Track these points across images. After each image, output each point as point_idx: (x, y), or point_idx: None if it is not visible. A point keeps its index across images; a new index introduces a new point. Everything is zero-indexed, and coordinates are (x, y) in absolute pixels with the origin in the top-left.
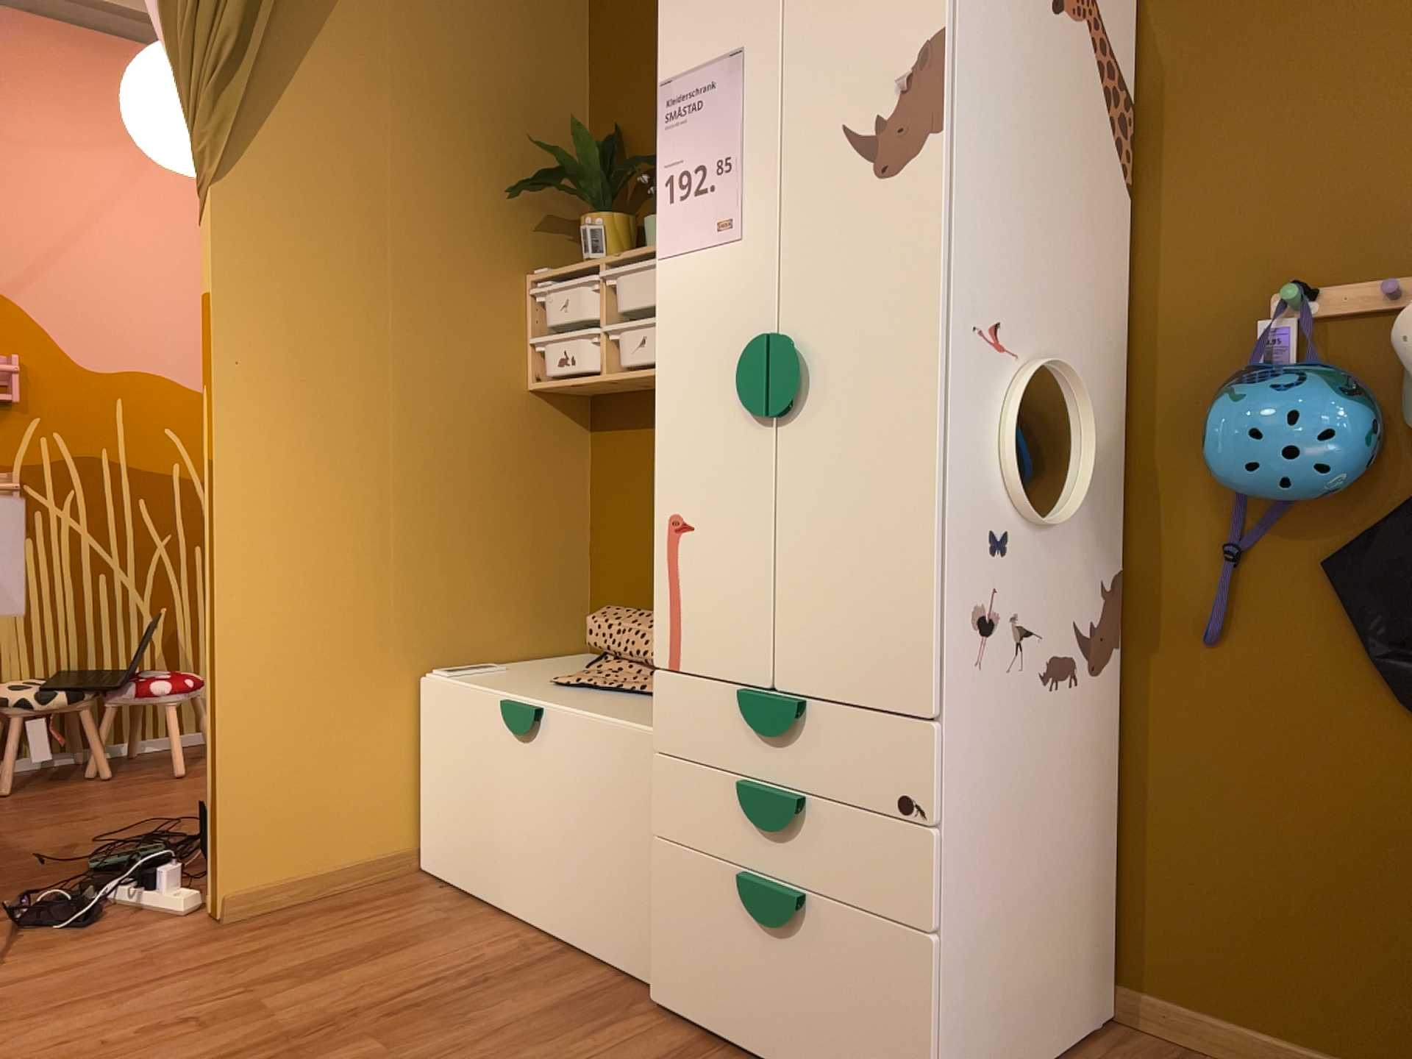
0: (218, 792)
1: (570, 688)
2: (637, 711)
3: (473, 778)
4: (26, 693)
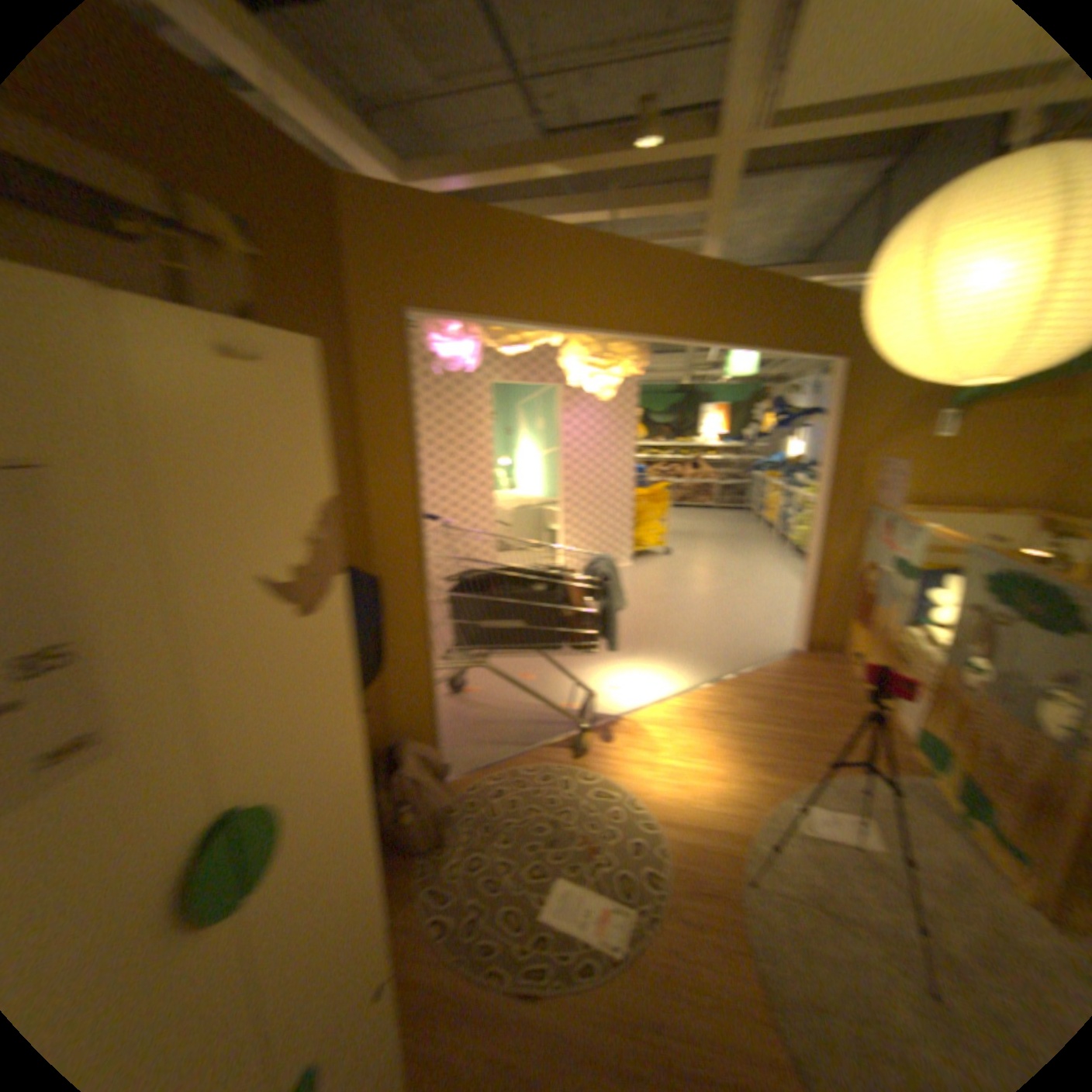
0: None
1: None
2: None
3: None
4: None
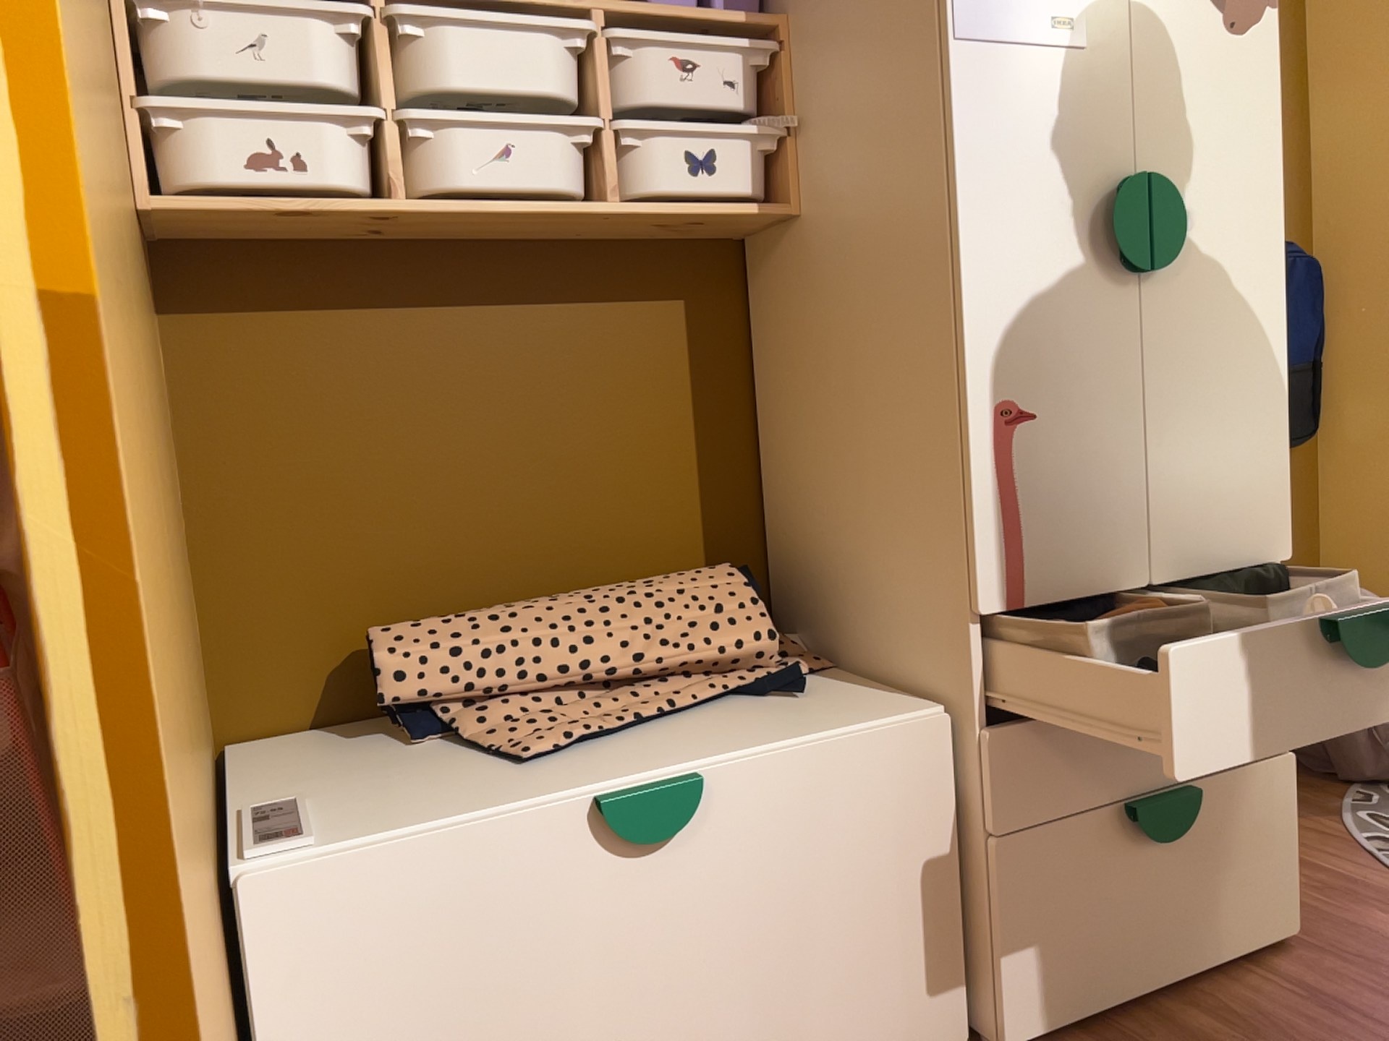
0: None
1: (574, 751)
2: (788, 719)
3: (495, 999)
4: None
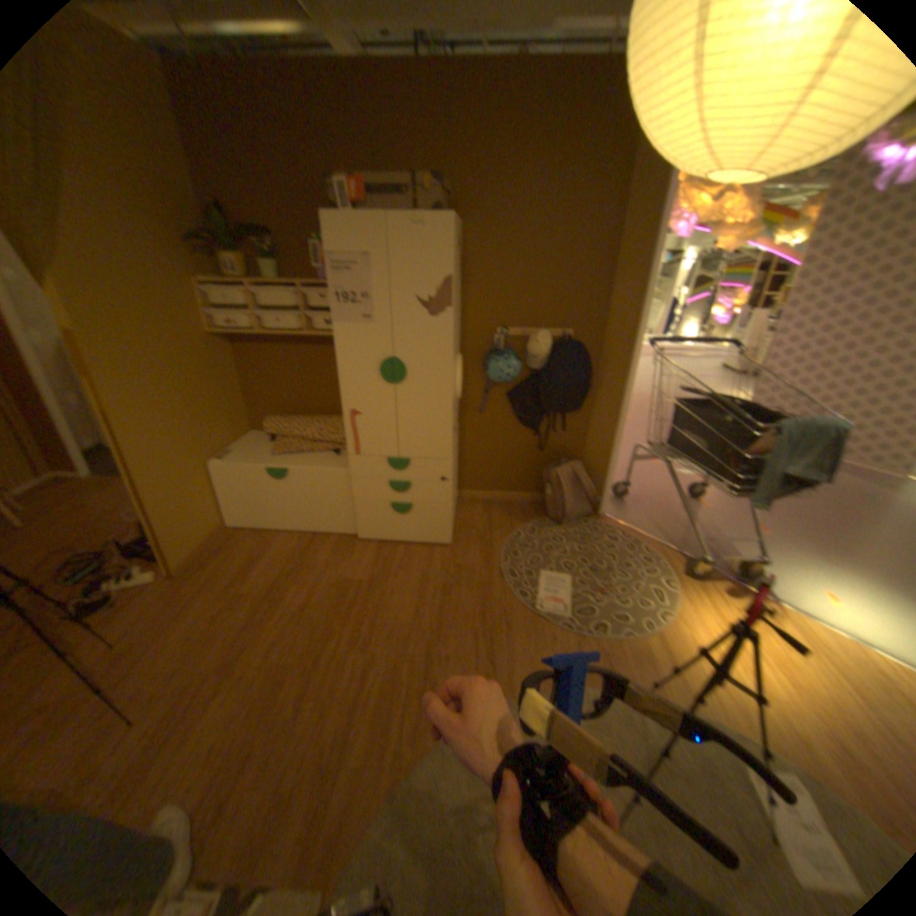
0: (155, 537)
1: (281, 454)
2: (322, 460)
3: (250, 493)
4: None
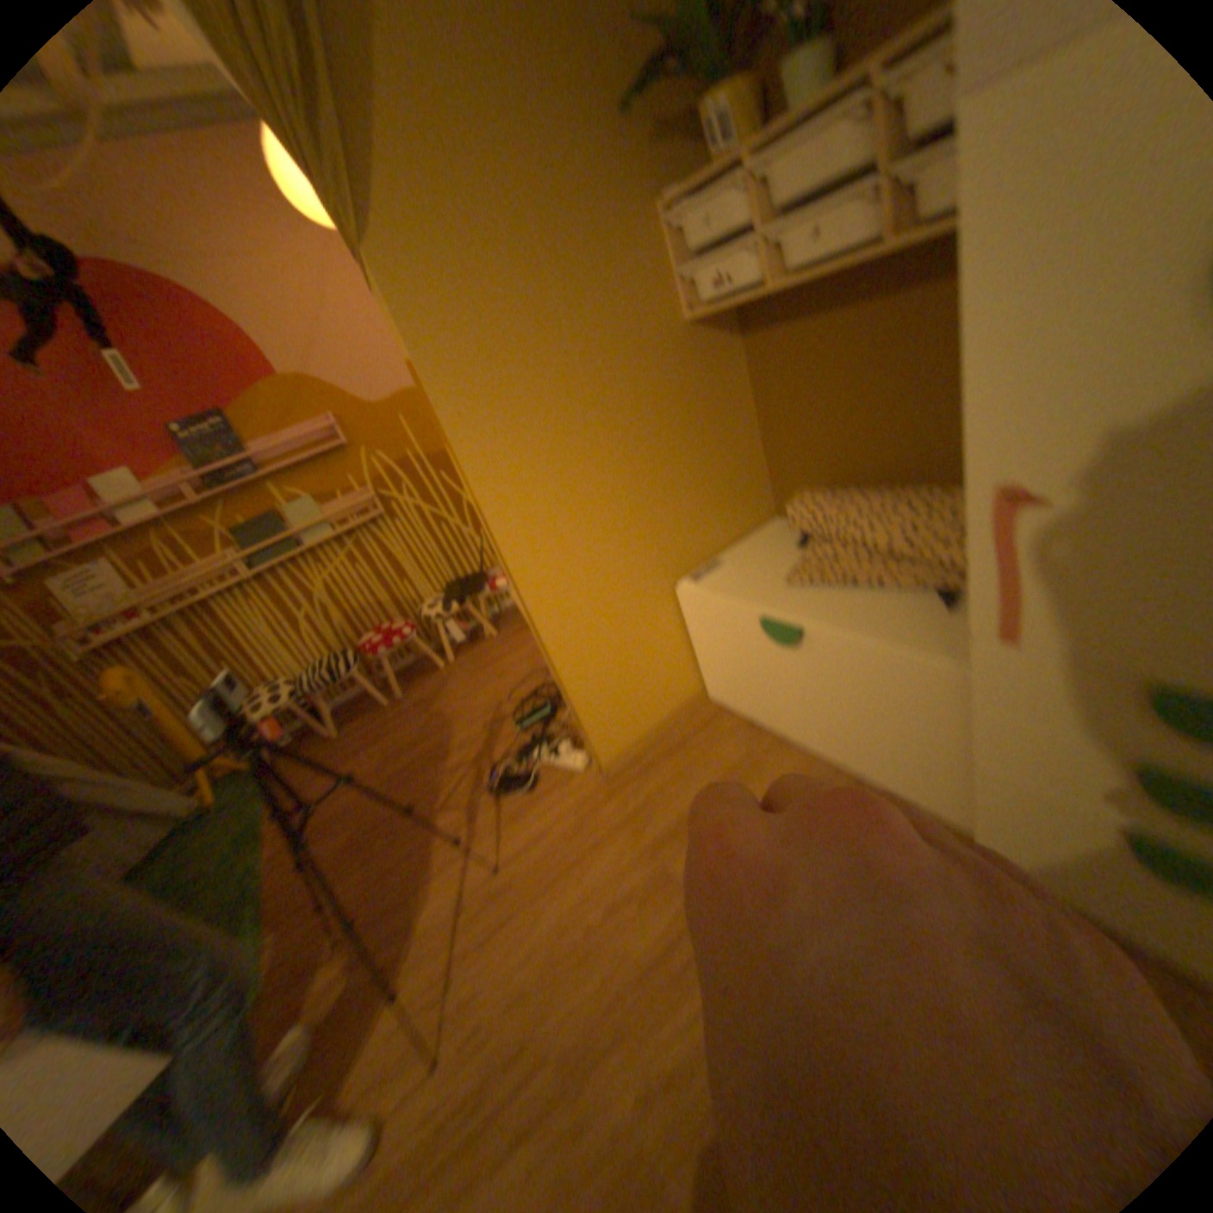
0: (577, 708)
1: (807, 582)
2: (900, 619)
3: (741, 655)
4: (435, 607)
